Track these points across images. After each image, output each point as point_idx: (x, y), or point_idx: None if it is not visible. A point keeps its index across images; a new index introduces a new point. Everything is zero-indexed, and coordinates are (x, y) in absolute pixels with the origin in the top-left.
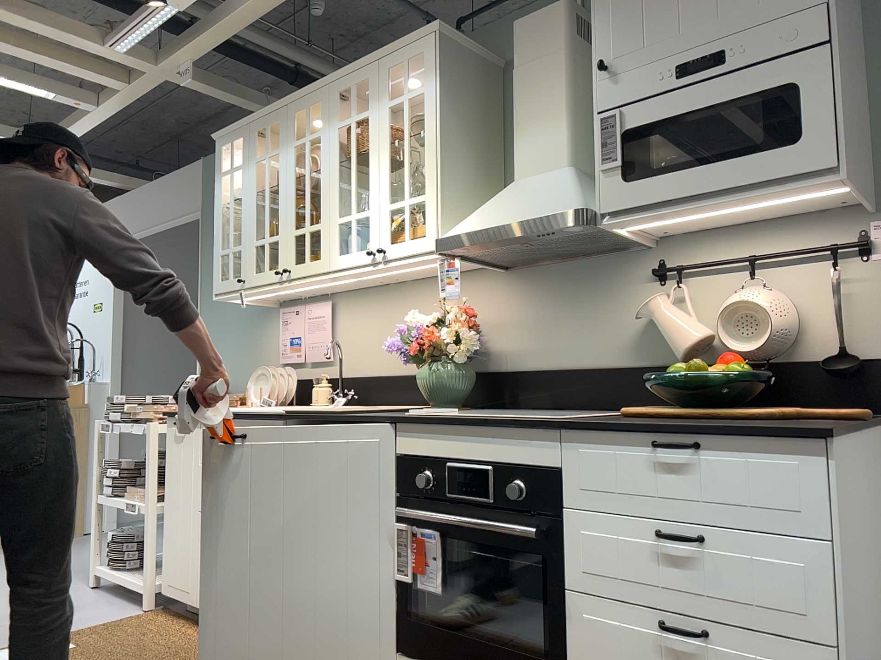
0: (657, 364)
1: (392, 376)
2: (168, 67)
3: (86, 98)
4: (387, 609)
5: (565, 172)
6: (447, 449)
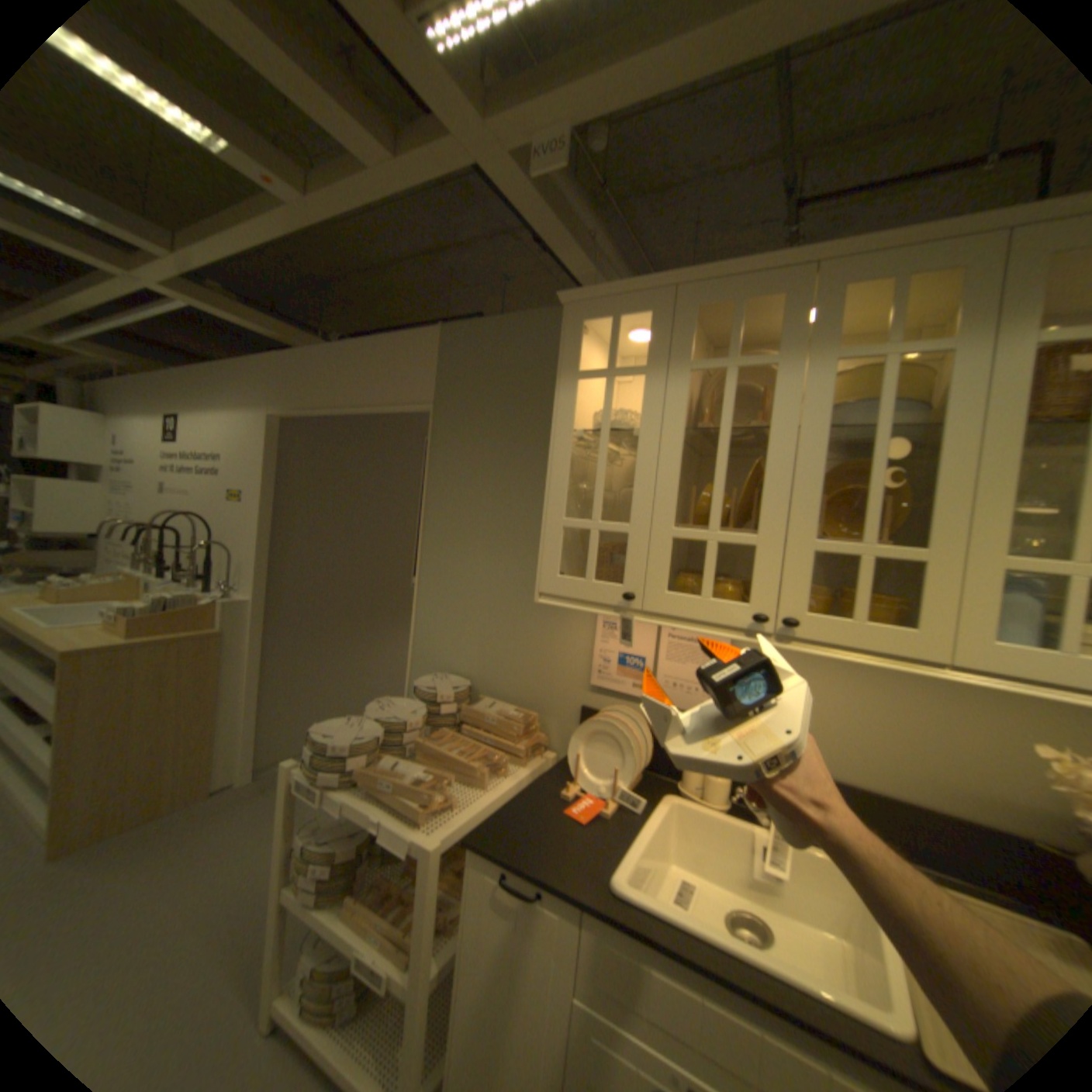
0: None
1: (884, 796)
2: (508, 119)
3: (279, 164)
4: None
5: None
6: None
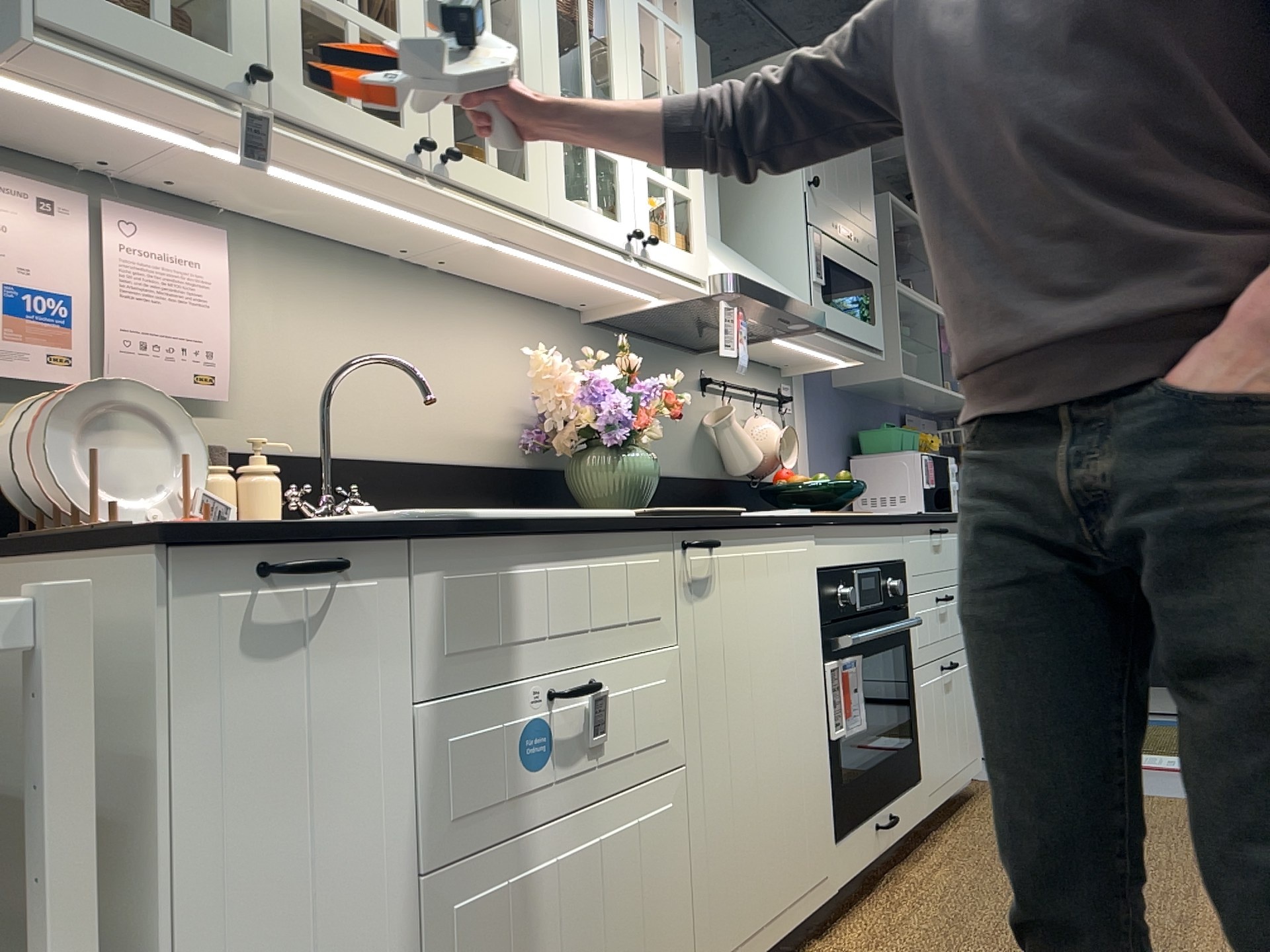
0: (708, 476)
1: (409, 462)
2: None
3: None
4: (826, 789)
5: (733, 249)
6: (853, 554)
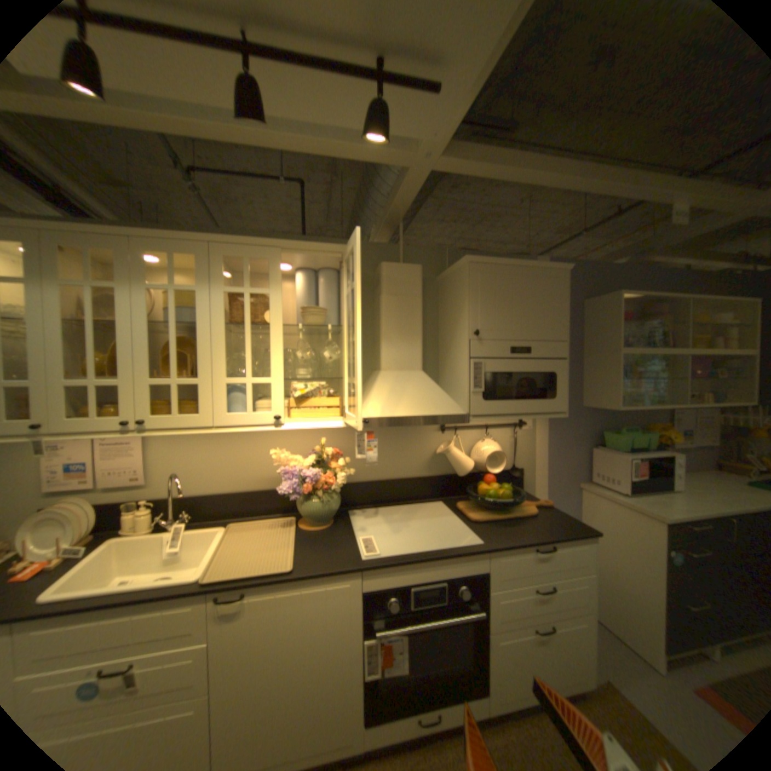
0: (439, 474)
1: (231, 493)
2: None
3: None
4: (355, 704)
5: (423, 376)
6: (410, 579)
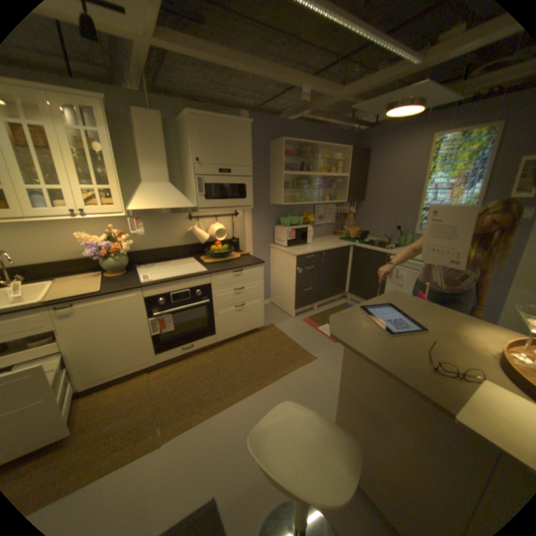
0: (191, 243)
1: (51, 262)
2: None
3: None
4: (148, 345)
5: (170, 185)
6: (169, 289)
